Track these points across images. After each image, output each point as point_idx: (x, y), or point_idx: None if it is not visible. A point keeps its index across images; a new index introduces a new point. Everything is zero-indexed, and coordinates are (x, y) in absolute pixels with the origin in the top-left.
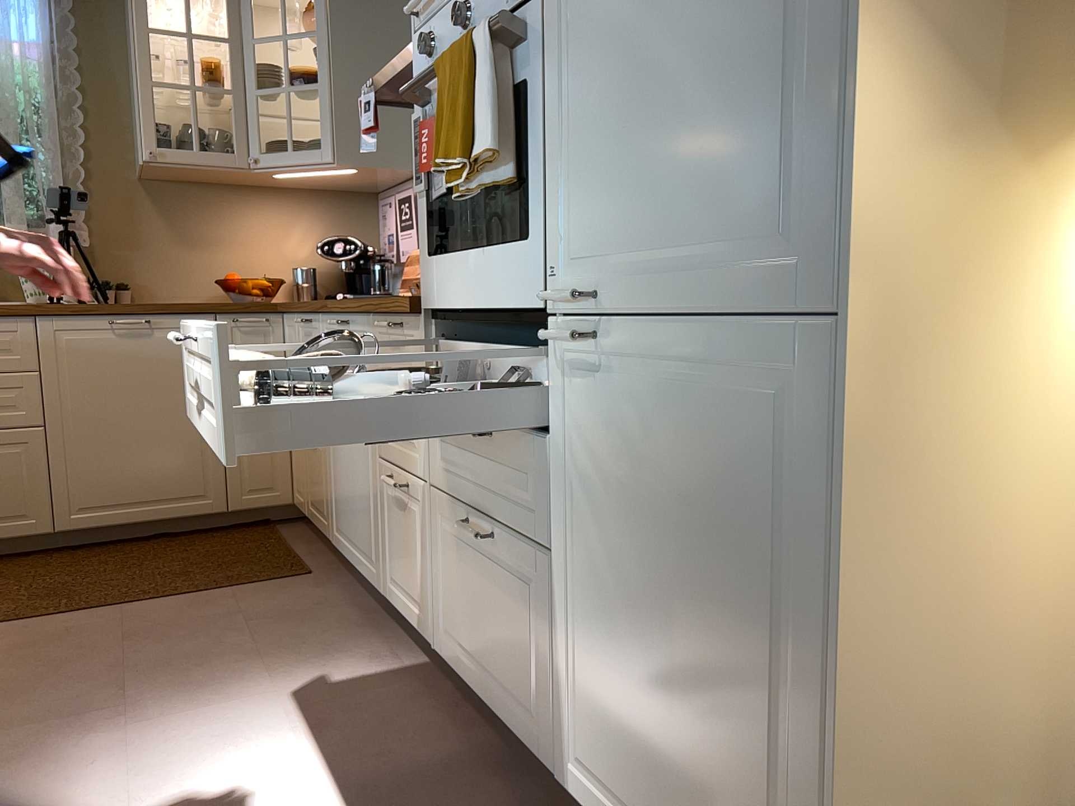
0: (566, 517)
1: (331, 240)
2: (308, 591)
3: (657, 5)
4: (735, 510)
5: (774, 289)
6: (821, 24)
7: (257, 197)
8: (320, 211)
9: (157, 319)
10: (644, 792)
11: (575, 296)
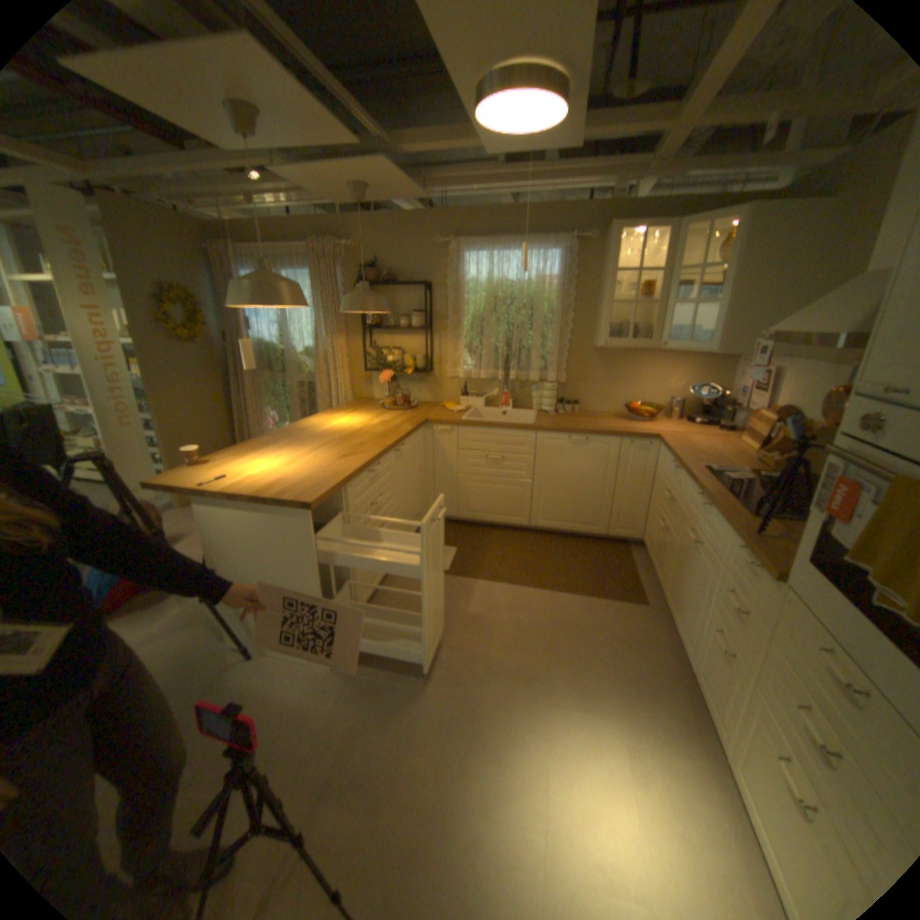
0: None
1: (699, 381)
2: (645, 623)
3: None
4: None
5: None
6: None
7: (657, 354)
8: (696, 362)
9: (590, 438)
10: None
11: None
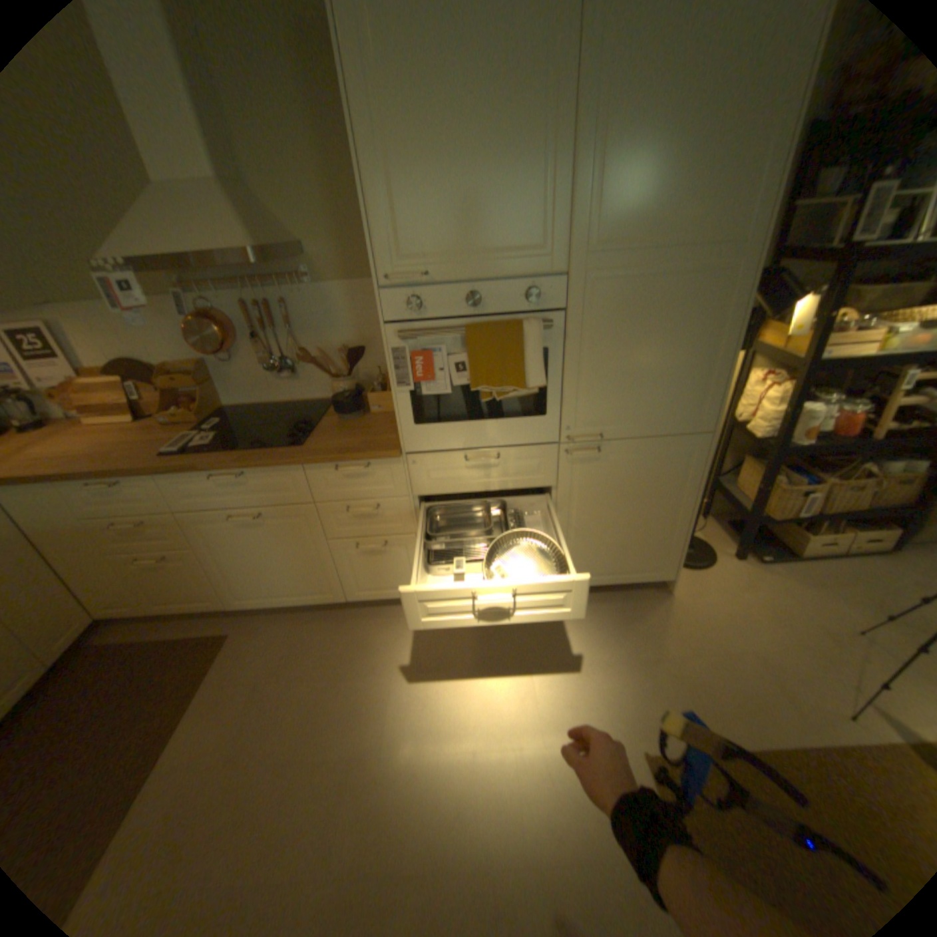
0: (562, 510)
1: None
2: (254, 643)
3: (644, 339)
4: (659, 484)
5: (684, 428)
6: (714, 362)
7: None
8: None
9: None
10: (604, 567)
11: (594, 439)
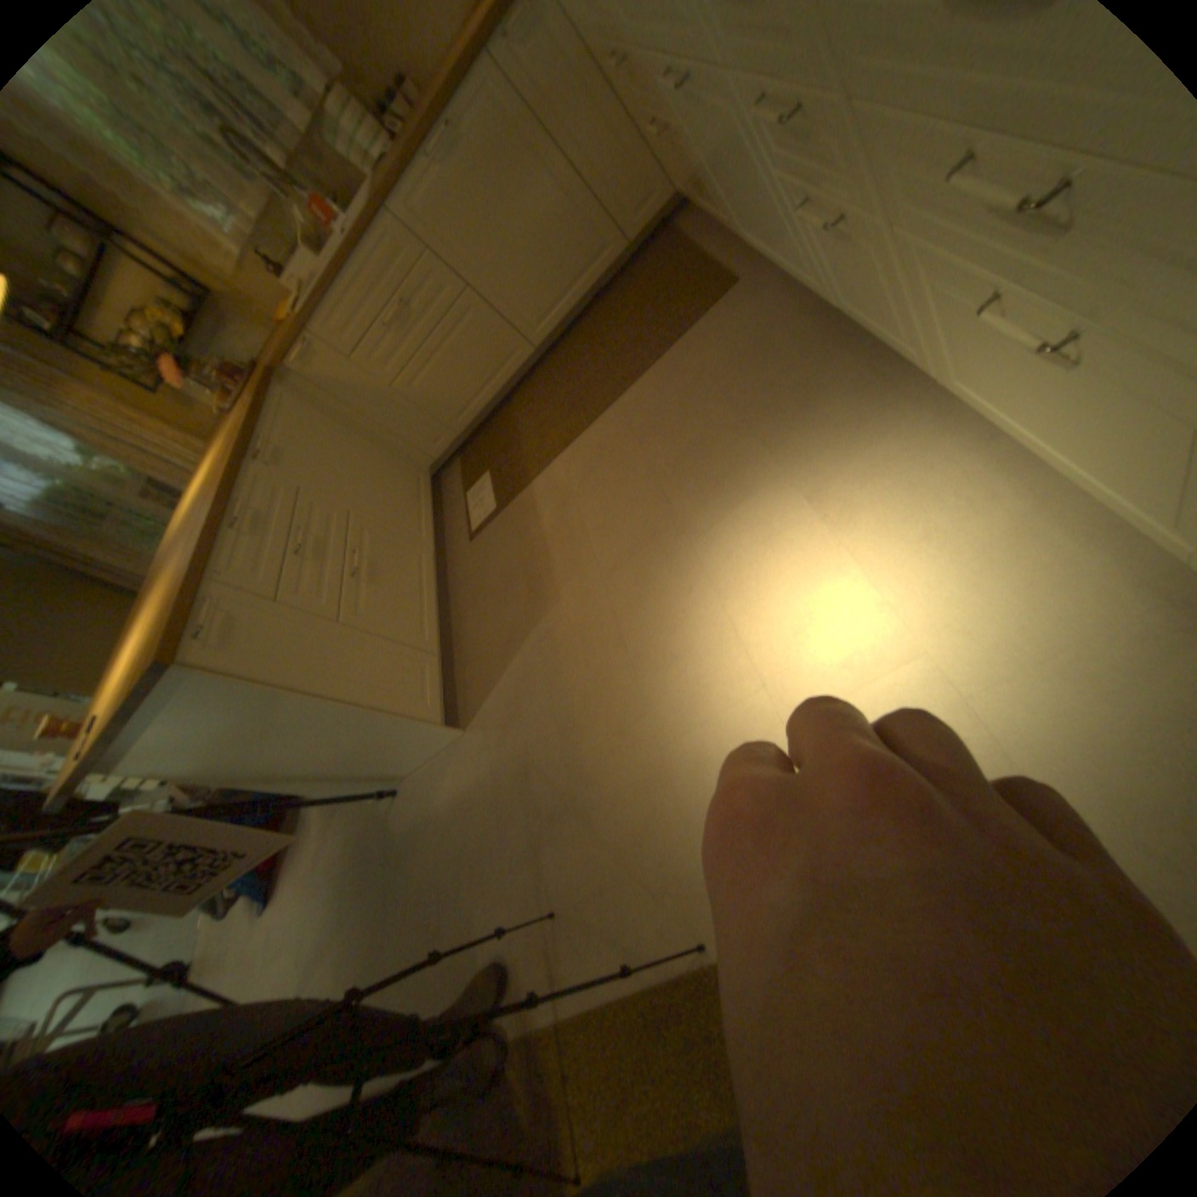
0: None
1: None
2: (748, 306)
3: None
4: None
5: None
6: None
7: None
8: None
9: (451, 111)
10: None
11: None
